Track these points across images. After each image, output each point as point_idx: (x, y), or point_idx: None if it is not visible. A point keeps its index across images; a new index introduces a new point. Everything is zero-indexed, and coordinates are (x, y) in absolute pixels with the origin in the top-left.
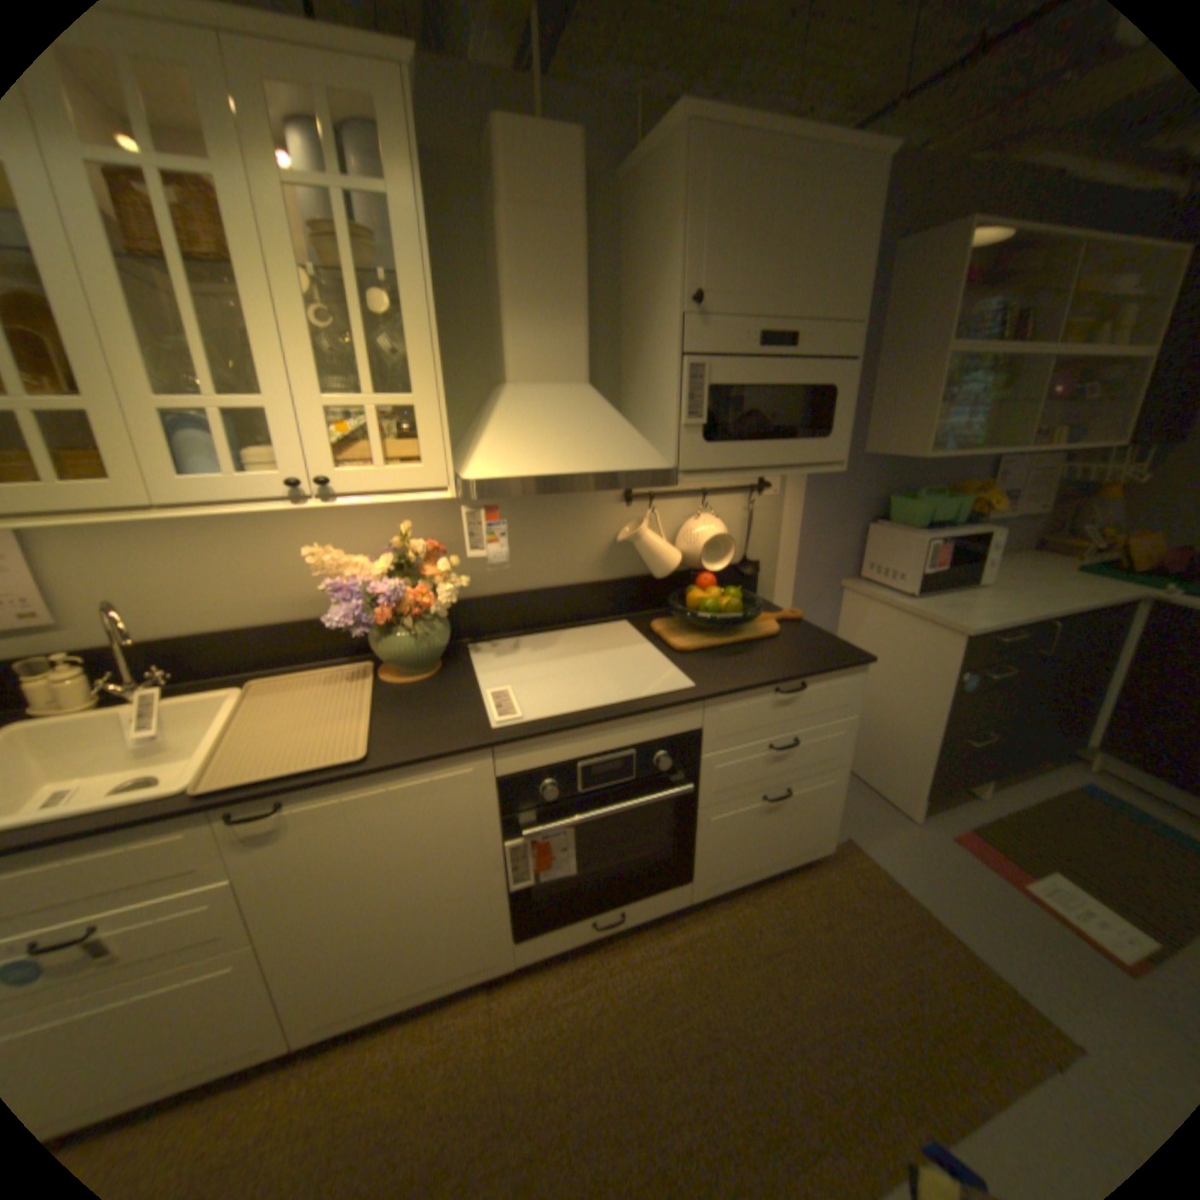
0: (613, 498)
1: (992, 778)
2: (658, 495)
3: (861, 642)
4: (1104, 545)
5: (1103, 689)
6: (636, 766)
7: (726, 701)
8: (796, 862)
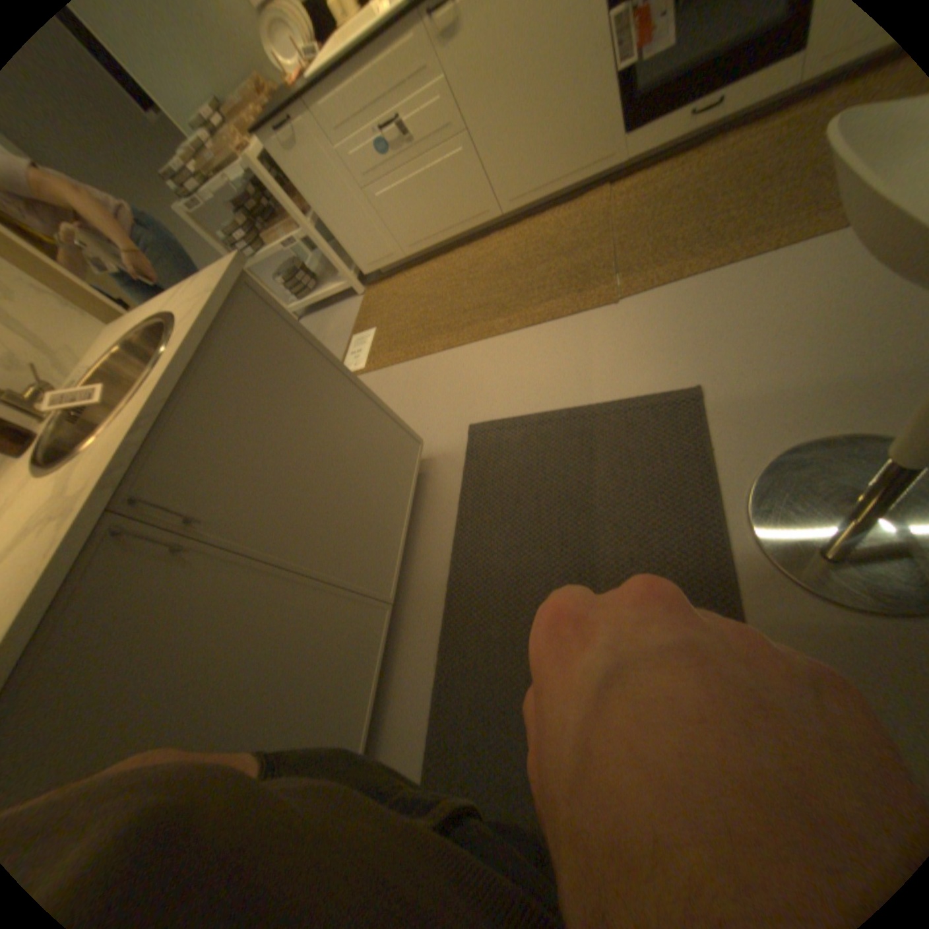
0: None
1: None
2: None
3: None
4: None
5: None
6: None
7: None
8: None
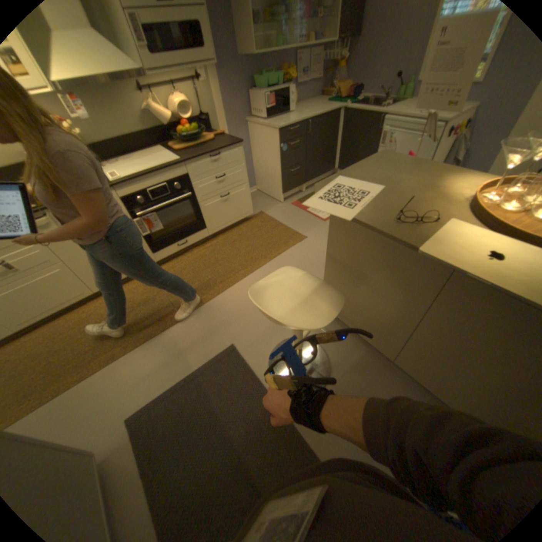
0: (132, 89)
1: (302, 183)
2: (152, 86)
3: (256, 142)
4: (339, 89)
5: (334, 145)
6: (169, 189)
7: (192, 162)
8: (240, 218)
